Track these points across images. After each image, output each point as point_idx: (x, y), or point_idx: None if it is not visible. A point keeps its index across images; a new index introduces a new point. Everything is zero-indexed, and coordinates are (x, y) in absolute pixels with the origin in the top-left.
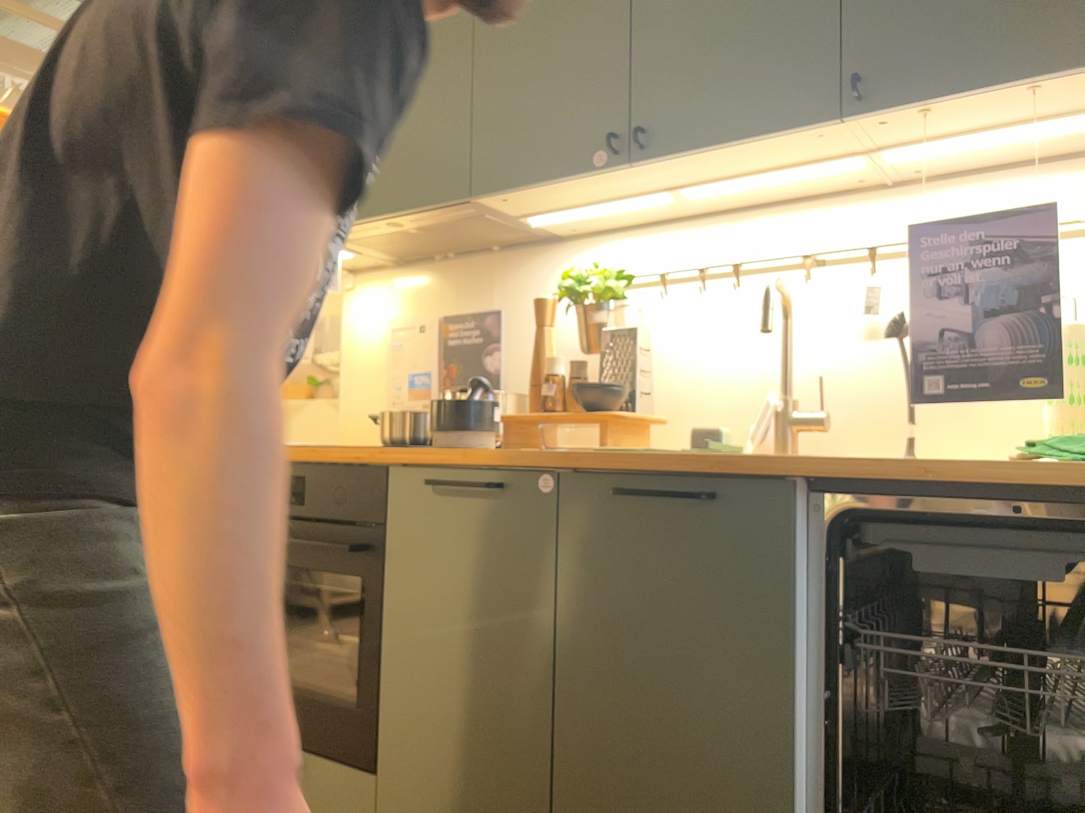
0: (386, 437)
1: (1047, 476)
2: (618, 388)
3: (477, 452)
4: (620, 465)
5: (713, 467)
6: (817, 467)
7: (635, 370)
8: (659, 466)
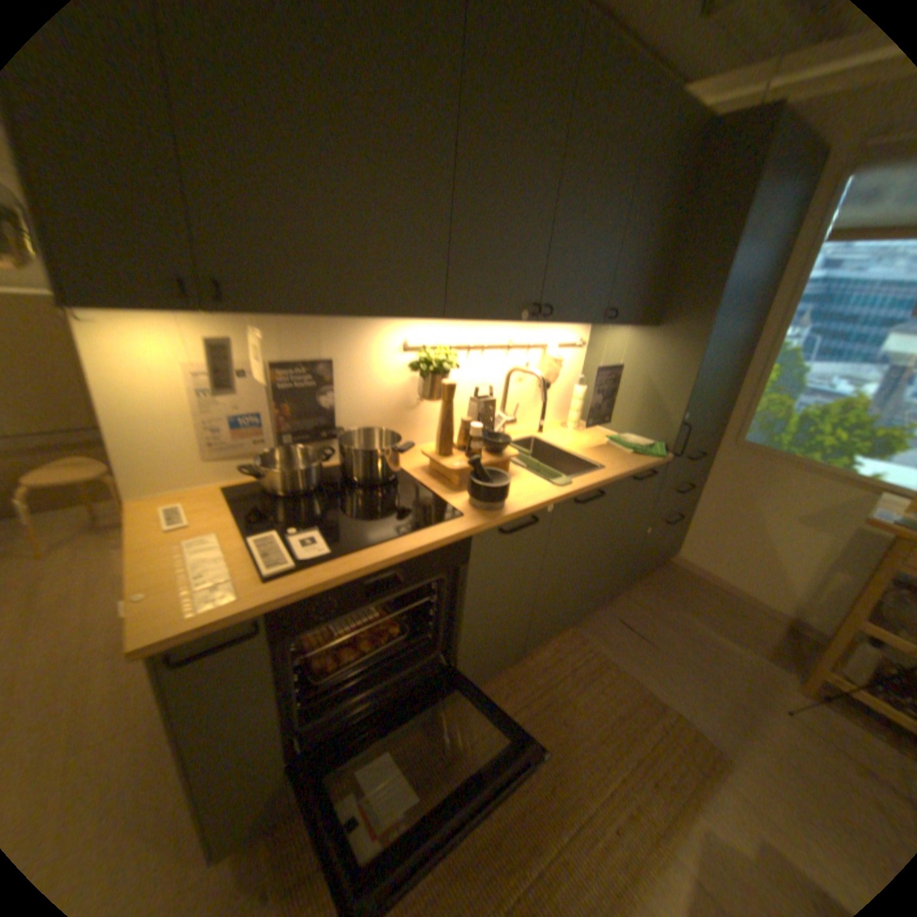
0: (293, 488)
1: (651, 462)
2: (501, 436)
3: (505, 501)
4: (580, 491)
5: (603, 482)
6: (626, 475)
7: (487, 419)
8: (584, 486)
